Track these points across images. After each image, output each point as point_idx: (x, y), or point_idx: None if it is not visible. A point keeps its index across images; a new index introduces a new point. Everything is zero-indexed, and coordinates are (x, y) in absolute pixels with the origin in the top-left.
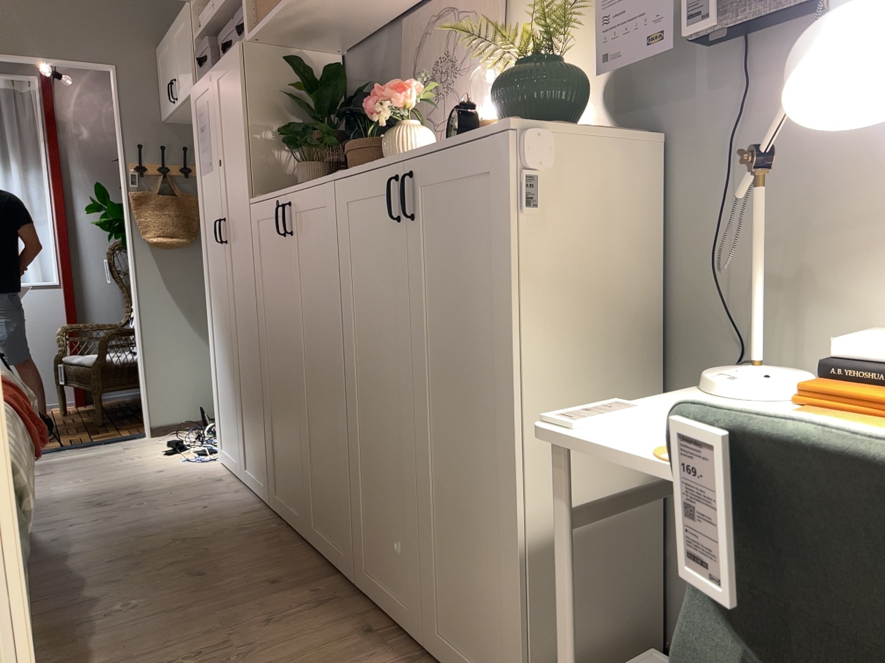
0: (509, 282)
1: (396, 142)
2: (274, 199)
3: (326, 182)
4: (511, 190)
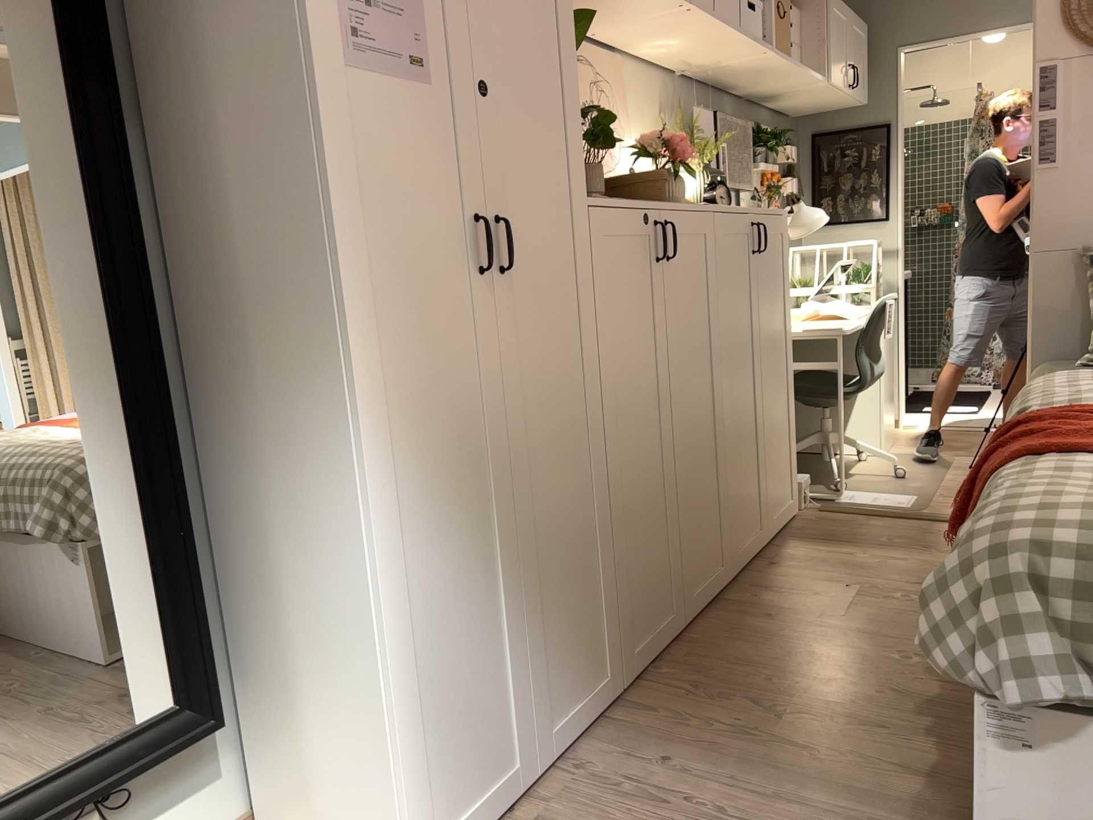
0: (789, 285)
1: (685, 186)
2: (645, 210)
3: (707, 210)
4: (788, 242)
